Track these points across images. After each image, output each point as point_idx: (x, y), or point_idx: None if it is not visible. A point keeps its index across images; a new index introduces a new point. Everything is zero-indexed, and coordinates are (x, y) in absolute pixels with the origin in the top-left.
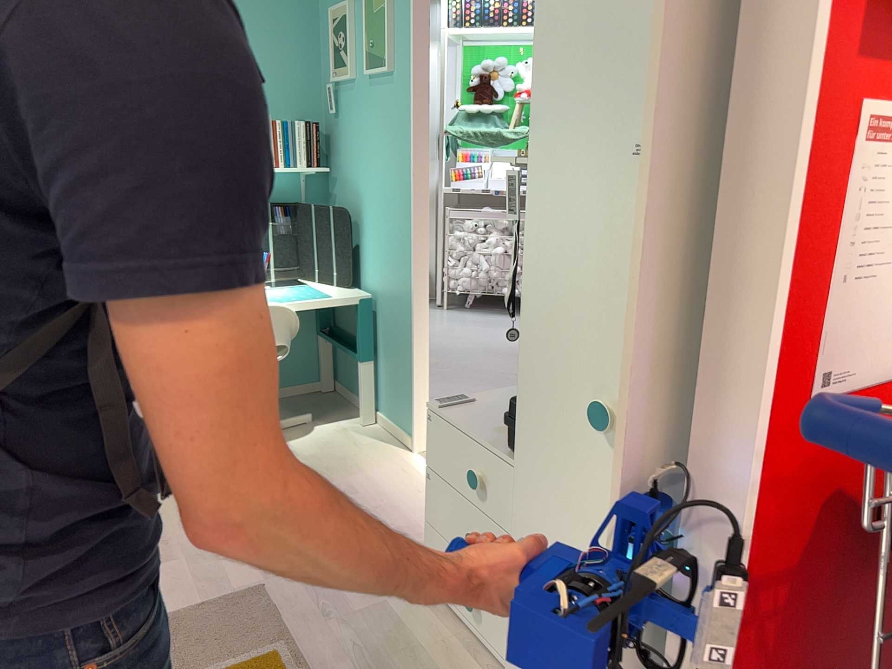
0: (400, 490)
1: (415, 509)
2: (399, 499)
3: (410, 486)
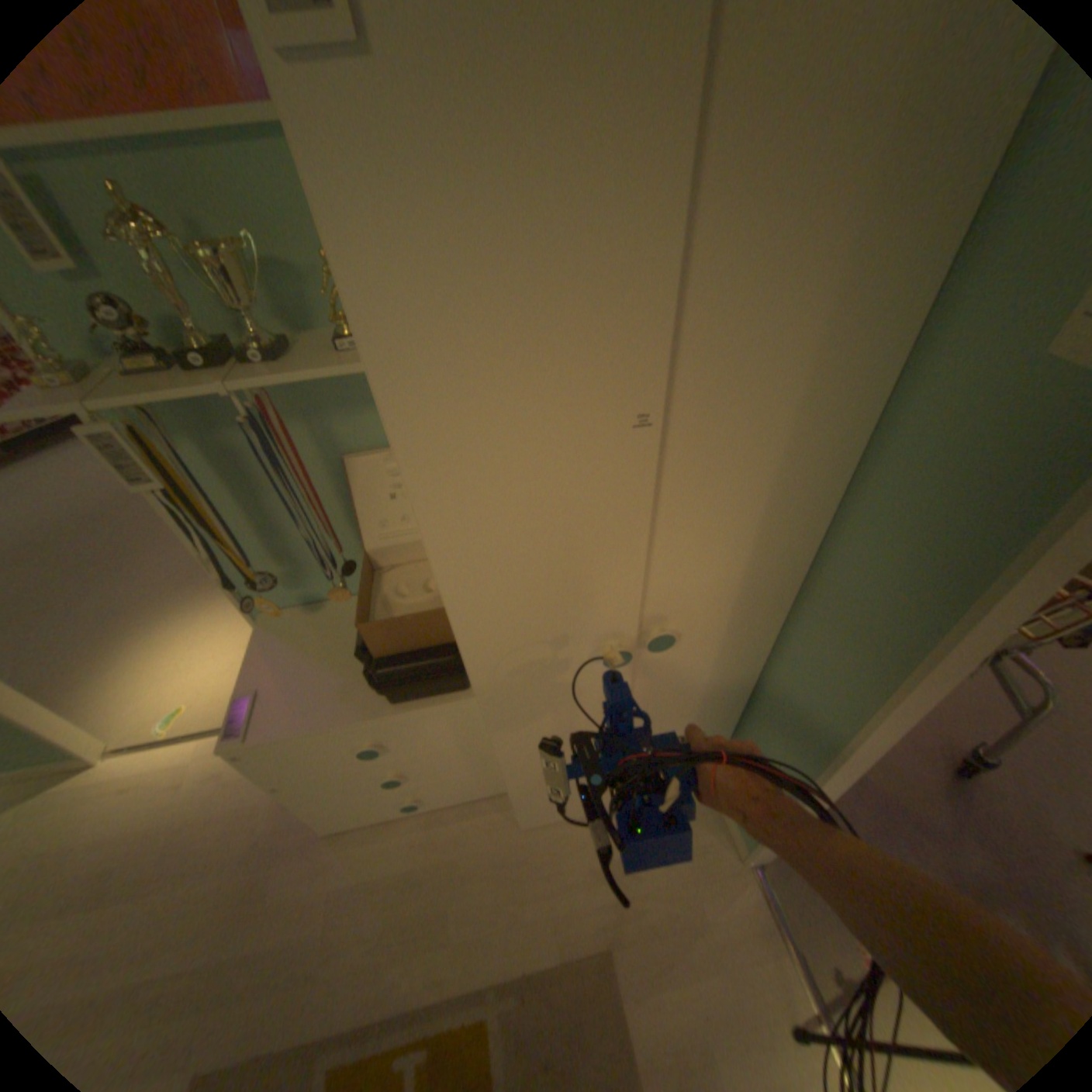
0: (154, 809)
1: (204, 803)
2: (169, 817)
3: (156, 794)
